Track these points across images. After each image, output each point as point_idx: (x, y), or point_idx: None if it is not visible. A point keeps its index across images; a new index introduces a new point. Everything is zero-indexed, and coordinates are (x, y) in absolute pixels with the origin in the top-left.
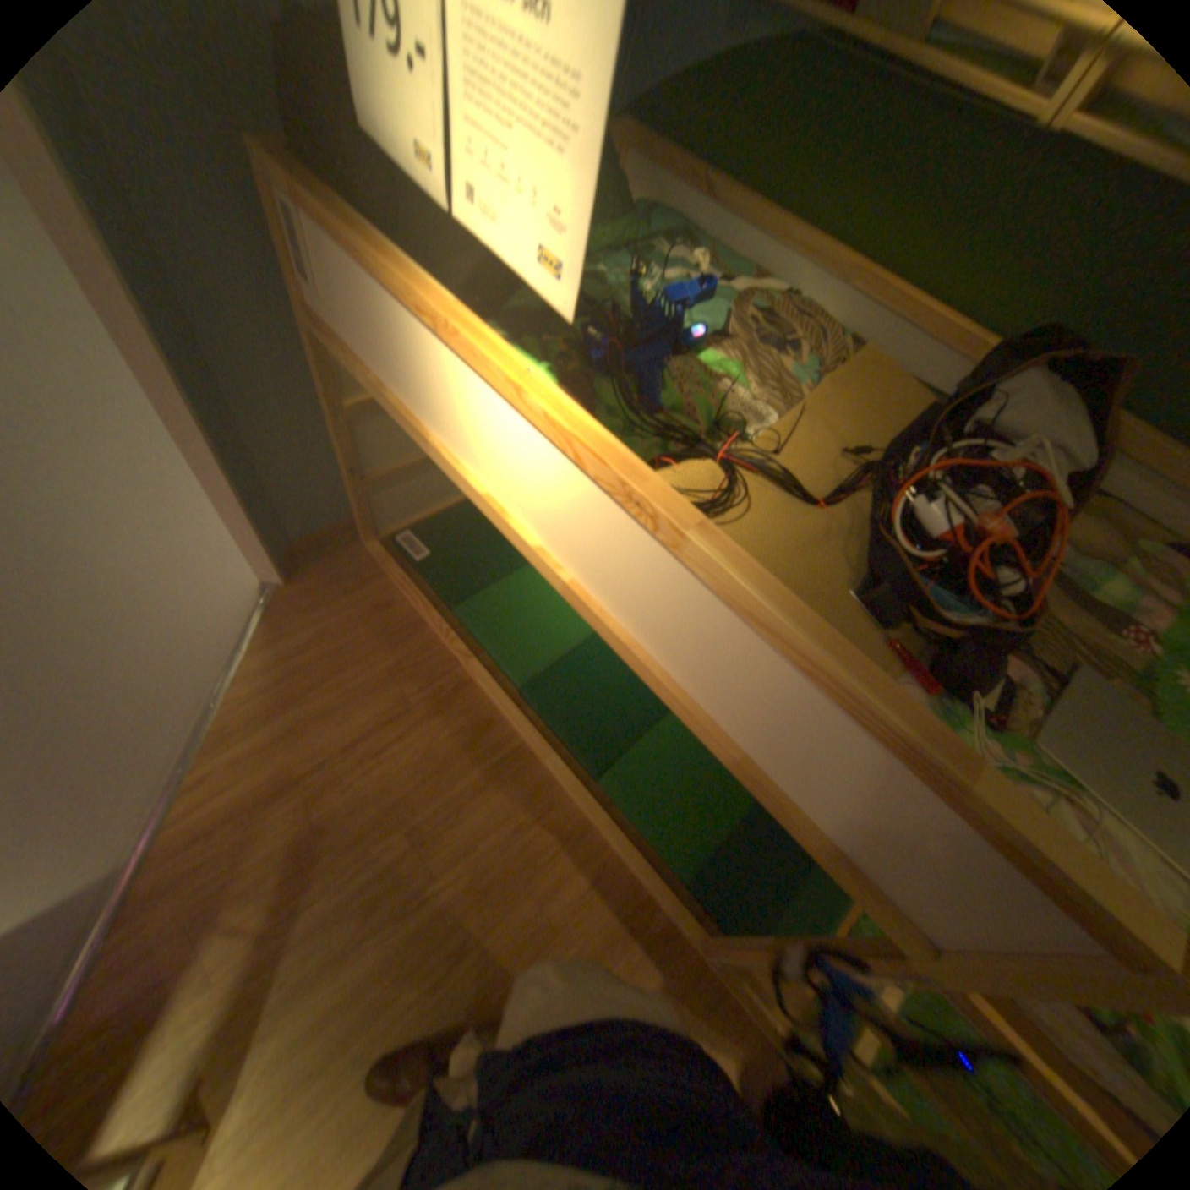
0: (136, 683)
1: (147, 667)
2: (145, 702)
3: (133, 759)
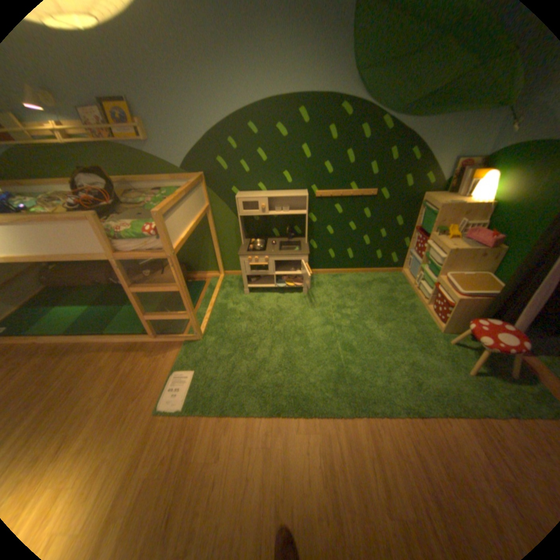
0: None
1: None
2: None
3: None
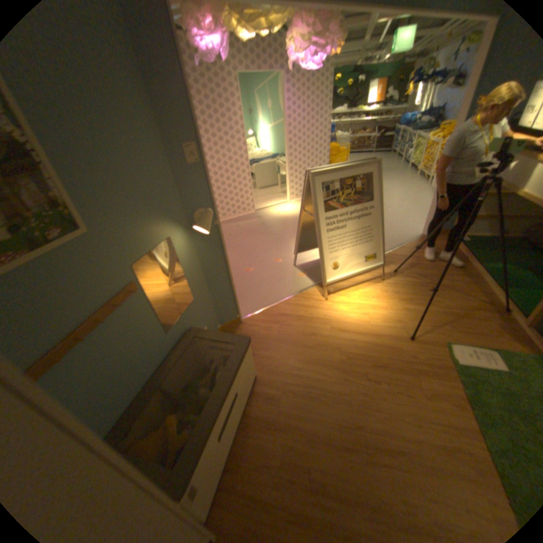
0: (392, 237)
1: (394, 236)
2: (392, 239)
3: (388, 244)
